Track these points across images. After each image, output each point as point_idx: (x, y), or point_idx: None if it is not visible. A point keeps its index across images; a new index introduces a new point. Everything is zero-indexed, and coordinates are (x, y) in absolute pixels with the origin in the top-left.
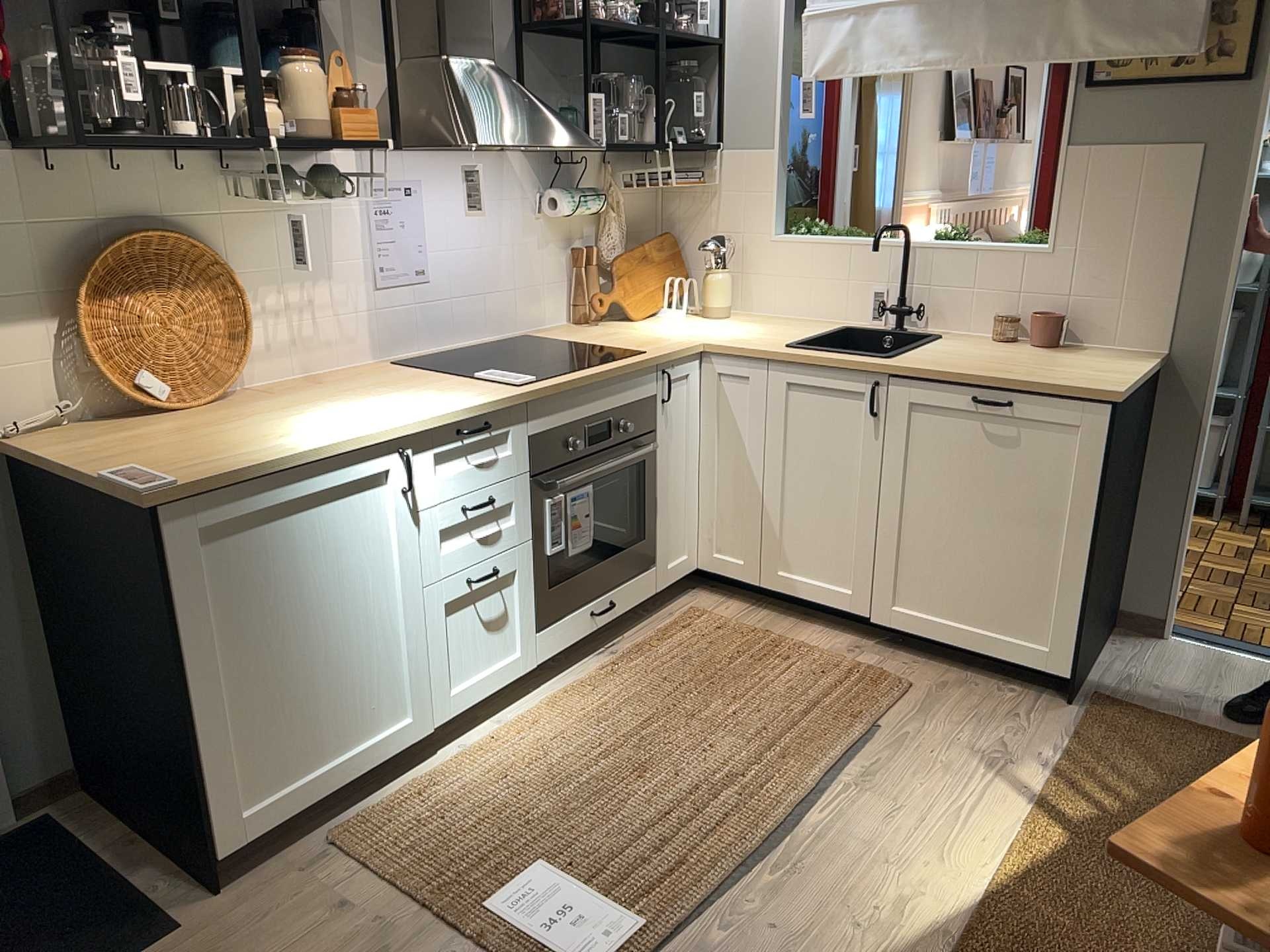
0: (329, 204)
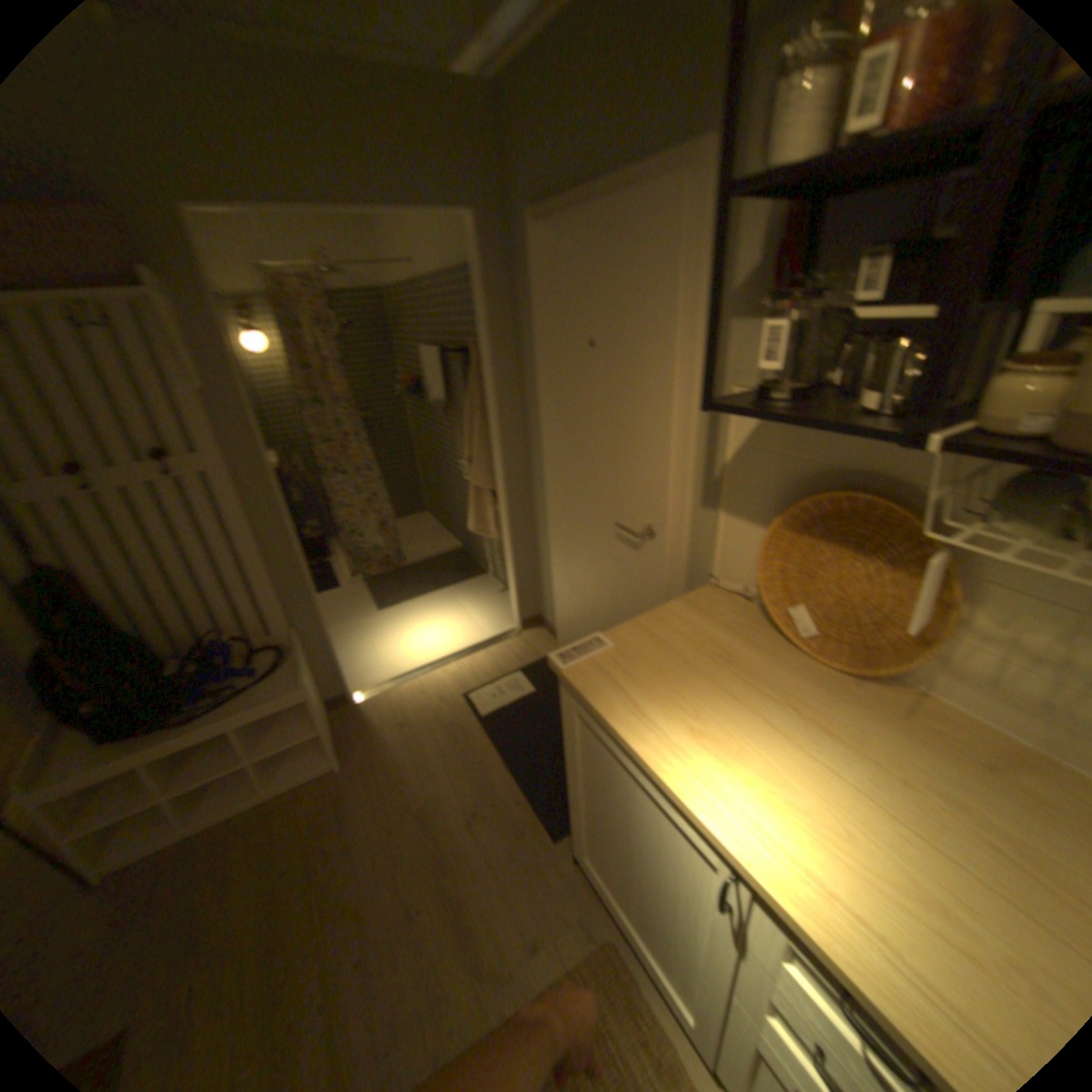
0: None
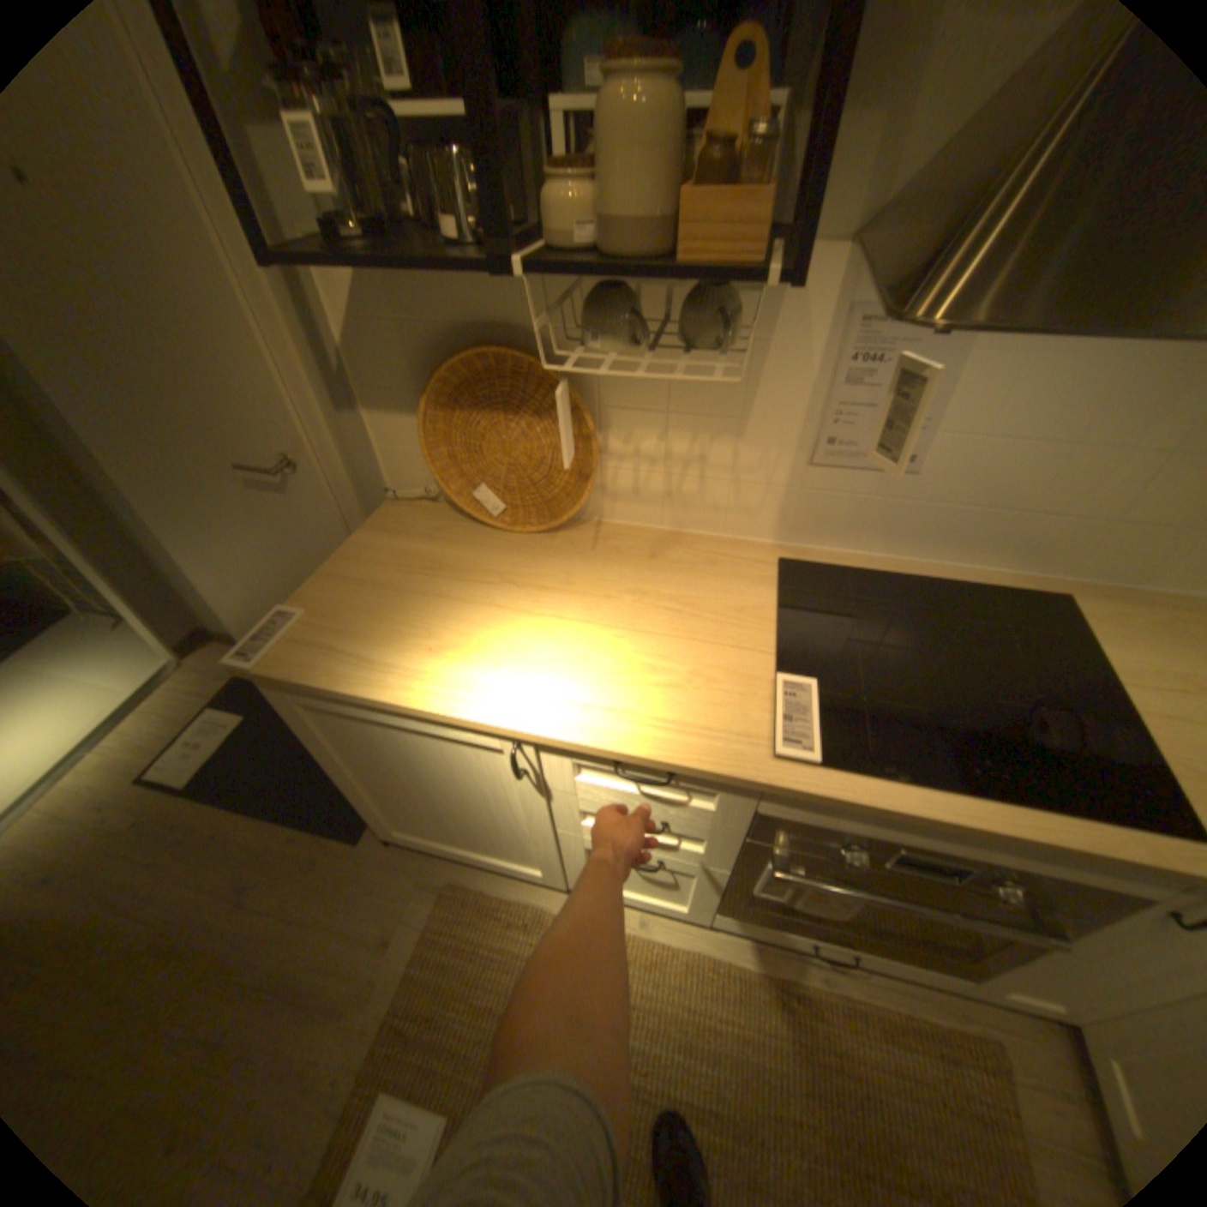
0: (769, 327)
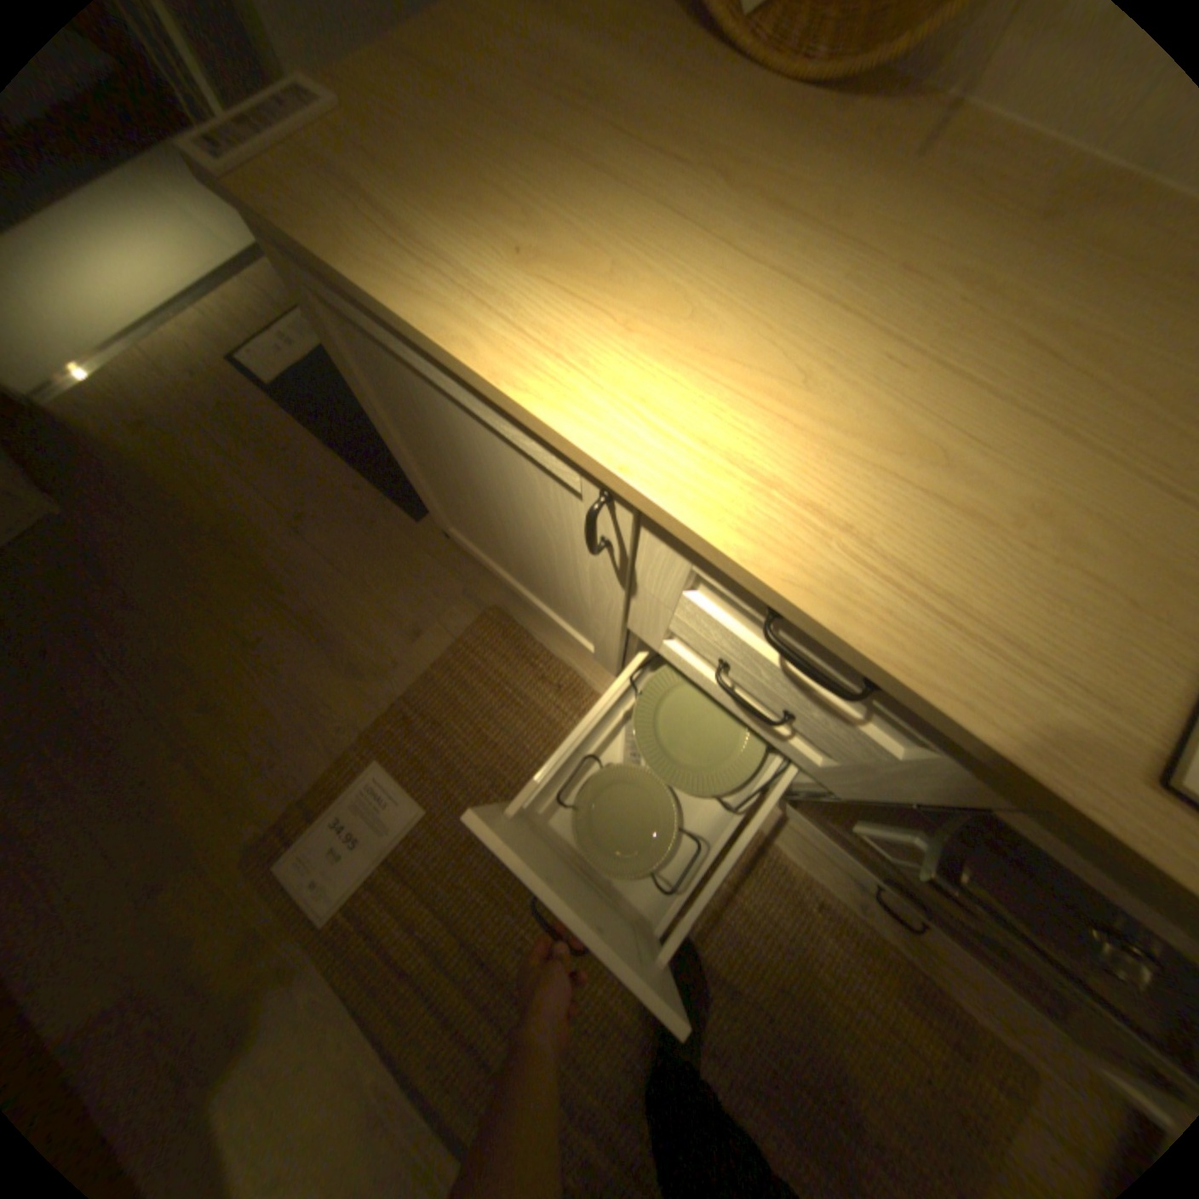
0: None
